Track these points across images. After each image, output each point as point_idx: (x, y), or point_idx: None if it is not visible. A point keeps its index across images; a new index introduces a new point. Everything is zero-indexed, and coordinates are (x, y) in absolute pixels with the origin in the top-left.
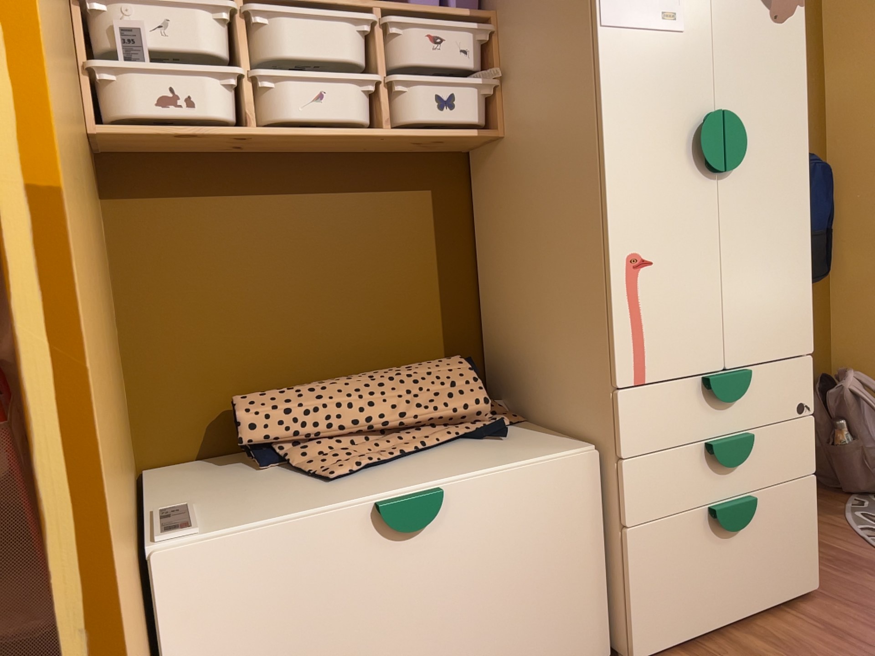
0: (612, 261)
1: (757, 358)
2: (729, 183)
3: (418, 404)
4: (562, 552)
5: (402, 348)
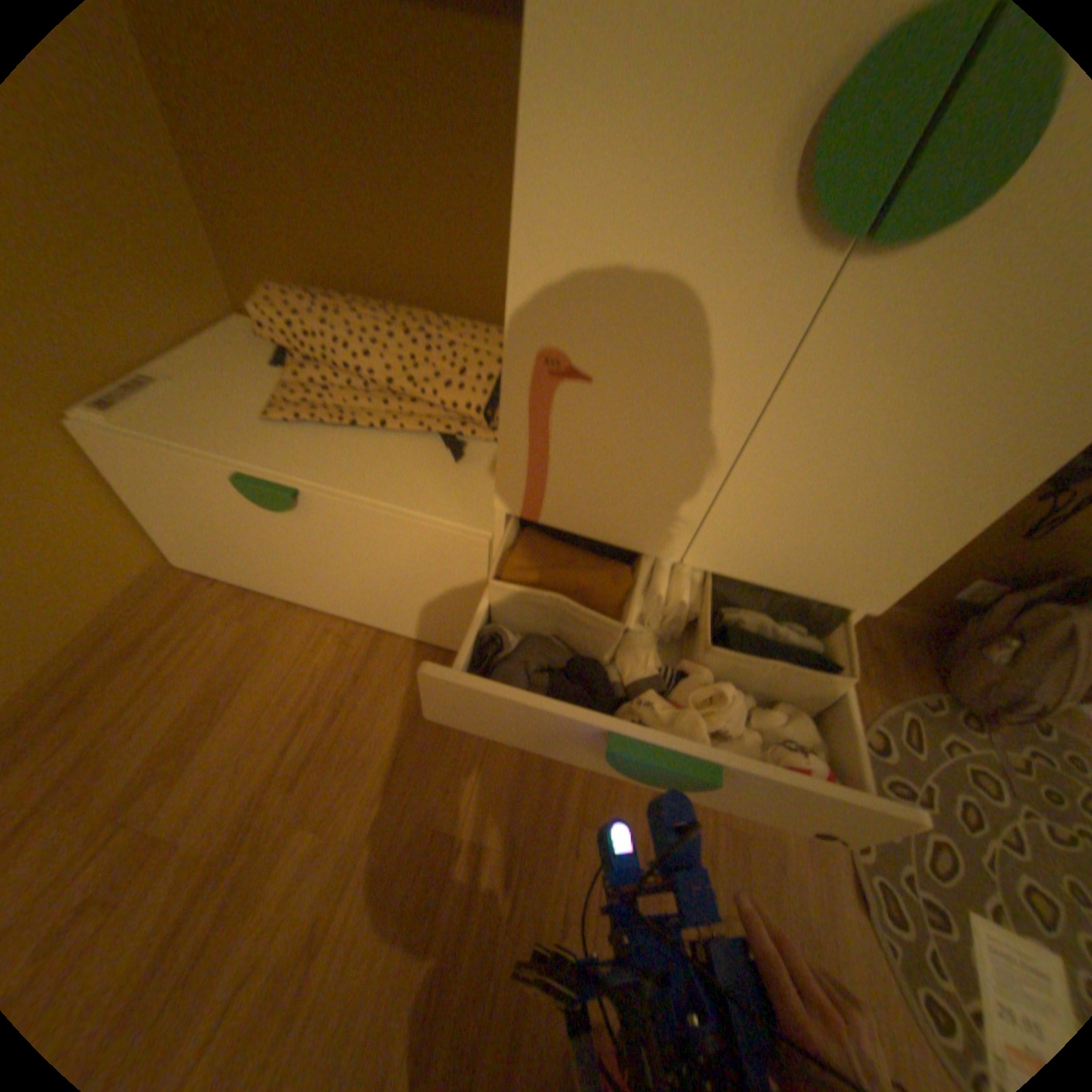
0: (510, 341)
1: (751, 573)
2: (881, 269)
3: (412, 374)
4: (436, 585)
5: (471, 291)
